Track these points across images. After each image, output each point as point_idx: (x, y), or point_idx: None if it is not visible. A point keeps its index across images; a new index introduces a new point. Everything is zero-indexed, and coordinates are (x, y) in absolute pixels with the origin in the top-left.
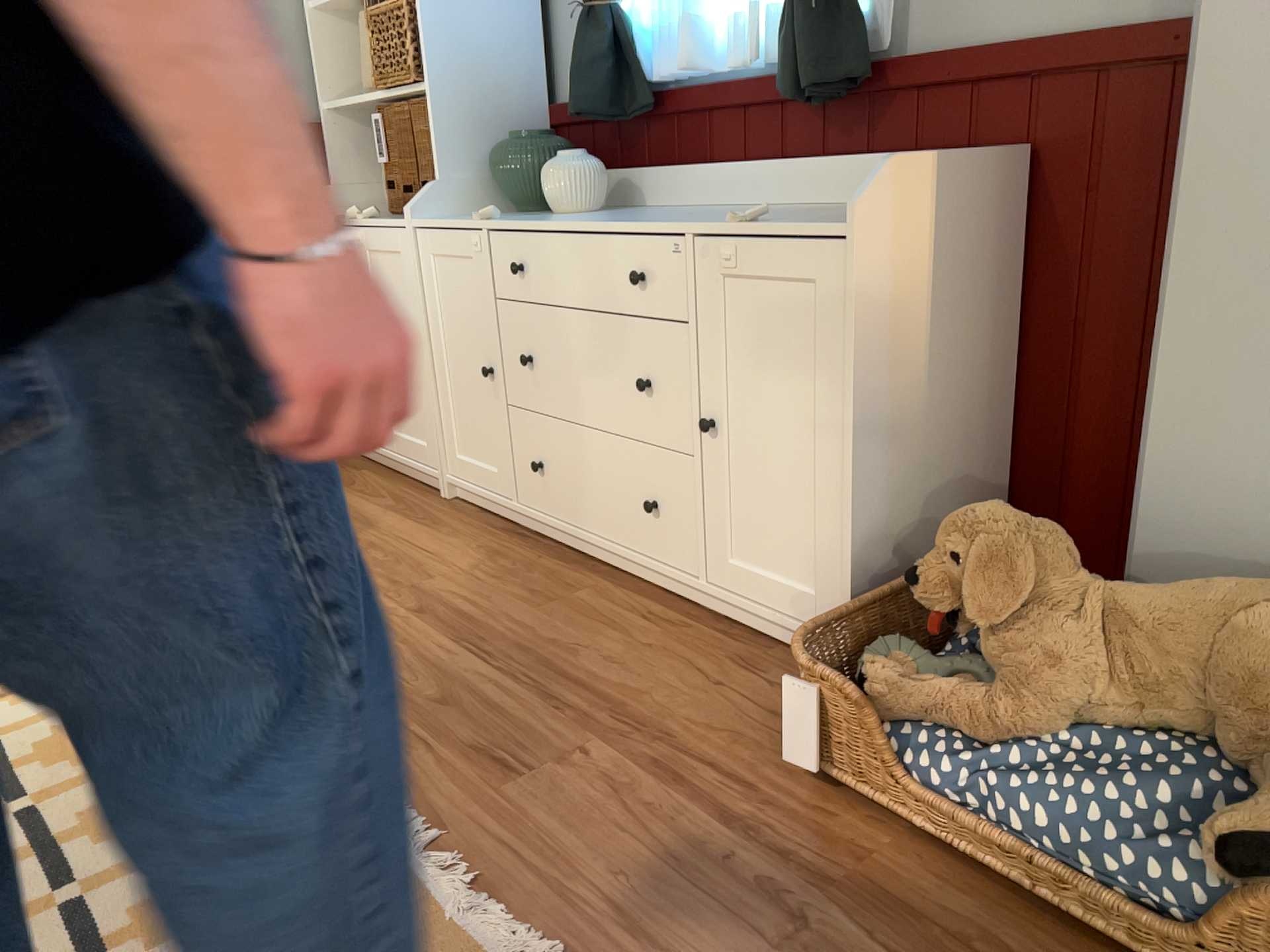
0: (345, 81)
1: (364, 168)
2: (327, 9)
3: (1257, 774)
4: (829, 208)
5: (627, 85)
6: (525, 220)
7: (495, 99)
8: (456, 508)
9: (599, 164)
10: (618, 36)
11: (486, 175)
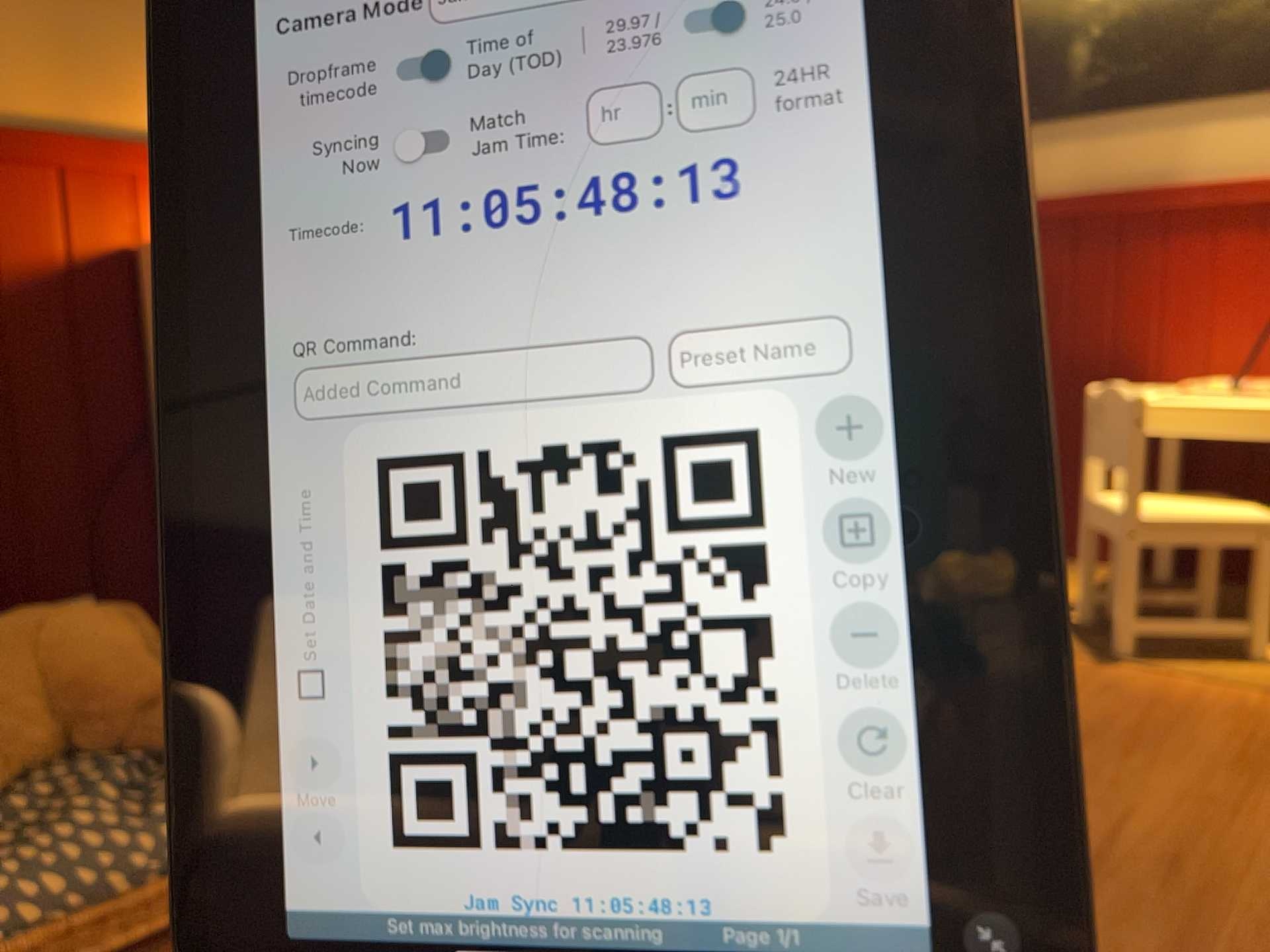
0: None
1: None
2: None
3: (127, 747)
4: None
5: None
6: None
7: None
8: None
9: None
10: None
11: None
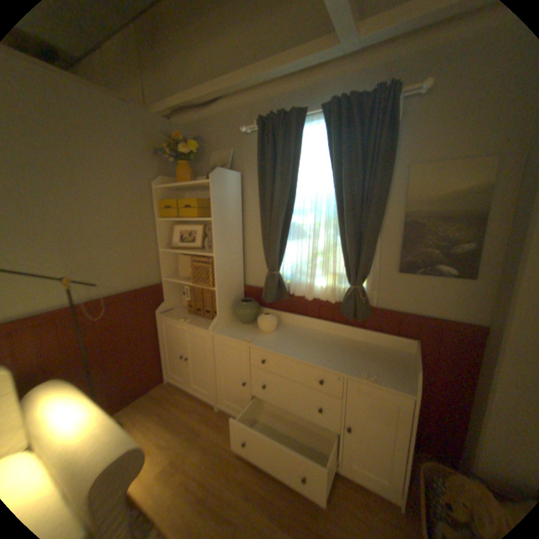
0: (170, 269)
1: (174, 293)
2: (165, 249)
3: None
4: (357, 344)
5: (279, 290)
6: (262, 343)
7: (232, 287)
8: (223, 418)
9: (275, 316)
10: (280, 280)
11: (229, 310)
